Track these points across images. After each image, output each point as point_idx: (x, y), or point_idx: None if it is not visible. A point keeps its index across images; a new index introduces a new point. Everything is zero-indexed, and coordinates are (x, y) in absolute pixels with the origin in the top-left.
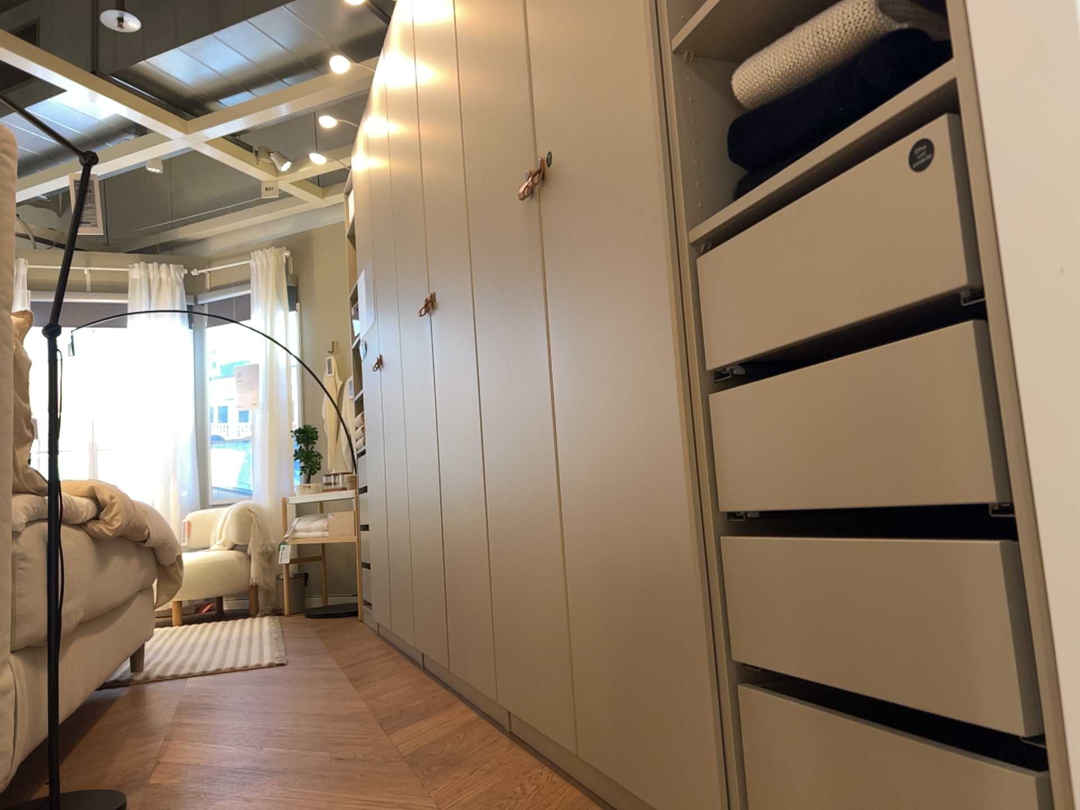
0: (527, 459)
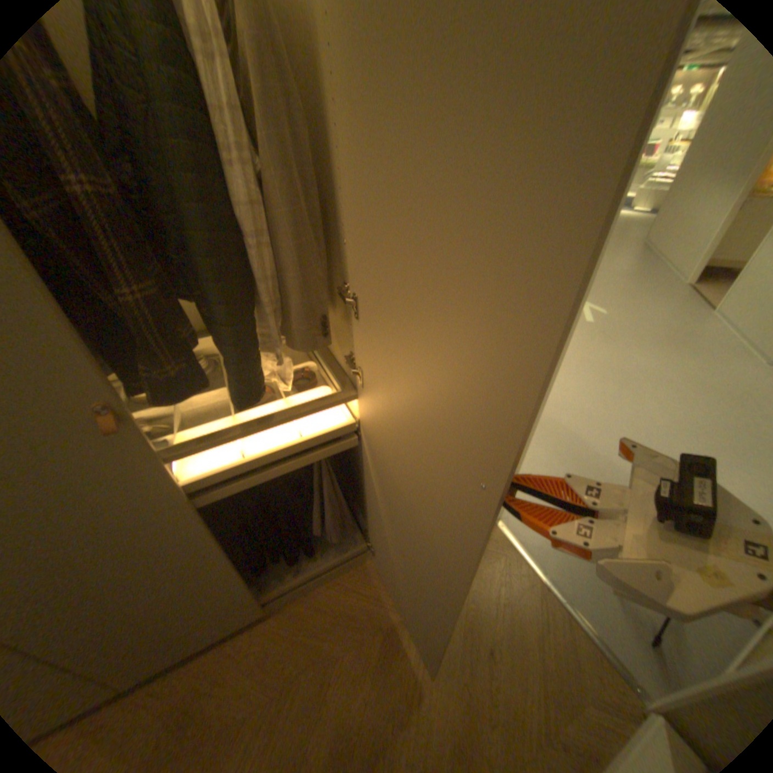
0: (155, 583)
